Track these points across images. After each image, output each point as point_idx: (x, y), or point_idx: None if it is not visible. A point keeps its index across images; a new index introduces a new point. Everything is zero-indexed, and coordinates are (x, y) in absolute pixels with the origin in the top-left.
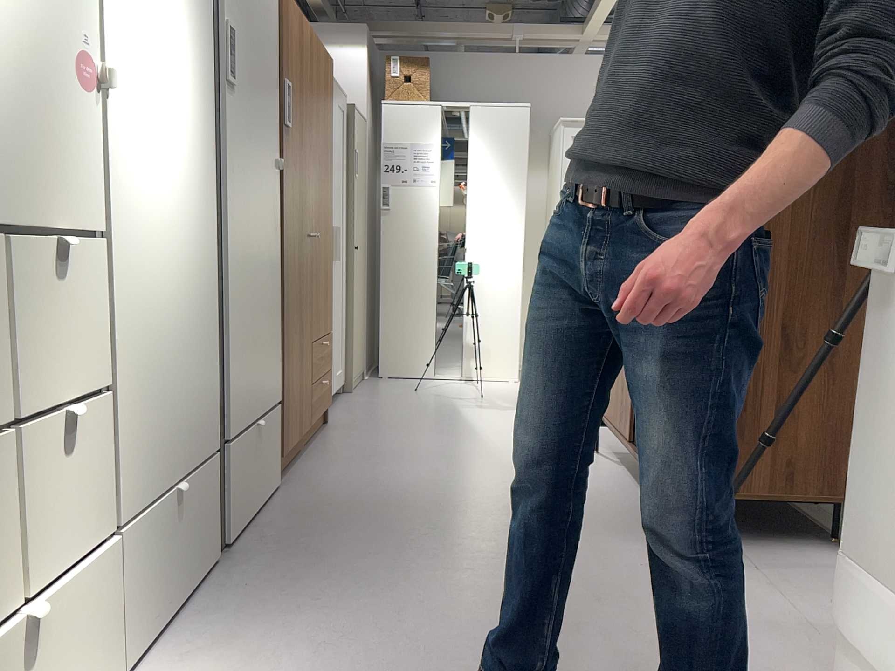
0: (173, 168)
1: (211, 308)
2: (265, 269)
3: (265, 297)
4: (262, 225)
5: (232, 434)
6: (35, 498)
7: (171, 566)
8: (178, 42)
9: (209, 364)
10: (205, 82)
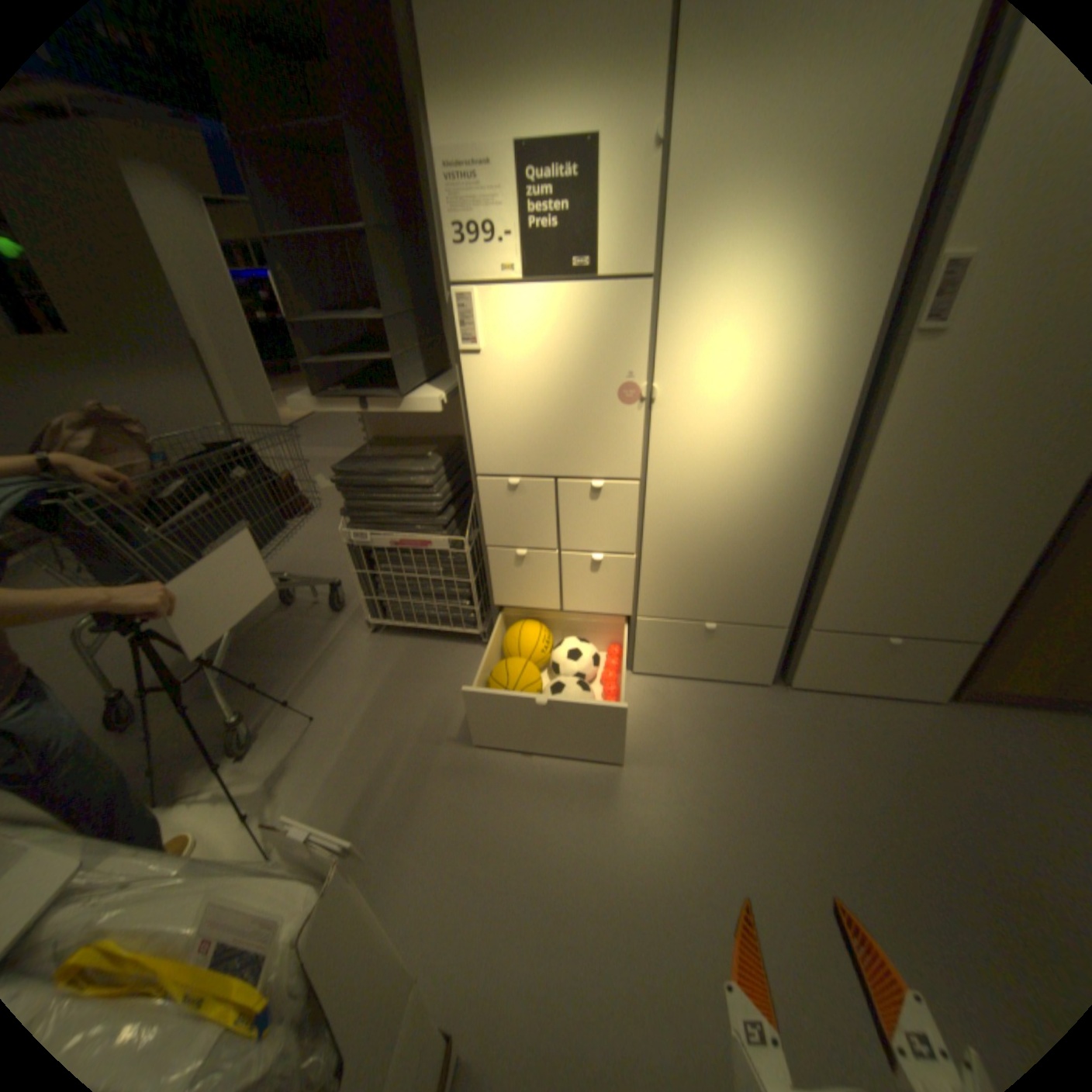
0: (756, 435)
1: (817, 535)
2: (992, 517)
3: (978, 545)
4: (1003, 472)
5: (825, 628)
6: (576, 581)
7: (695, 656)
8: (794, 328)
9: (791, 572)
10: (855, 347)
